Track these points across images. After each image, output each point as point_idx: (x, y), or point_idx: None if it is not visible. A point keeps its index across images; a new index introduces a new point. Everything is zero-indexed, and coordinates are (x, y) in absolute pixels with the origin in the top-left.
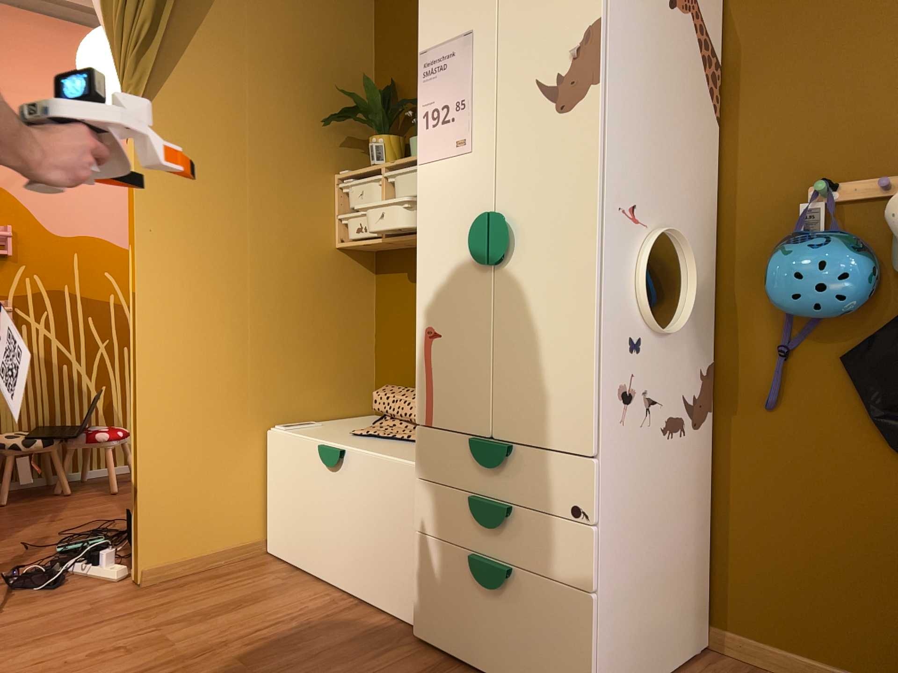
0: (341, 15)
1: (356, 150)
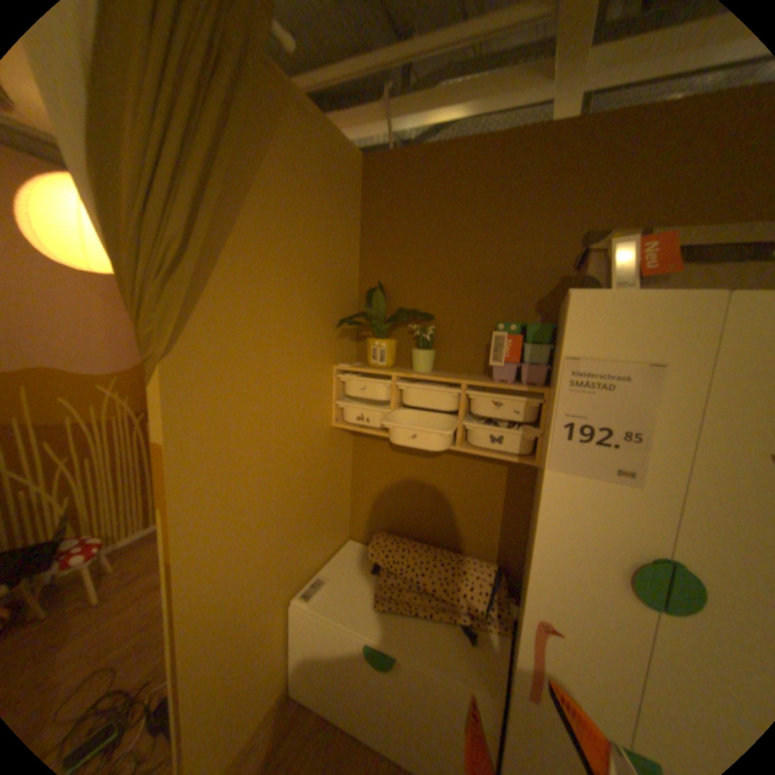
0: (341, 216)
1: (346, 339)
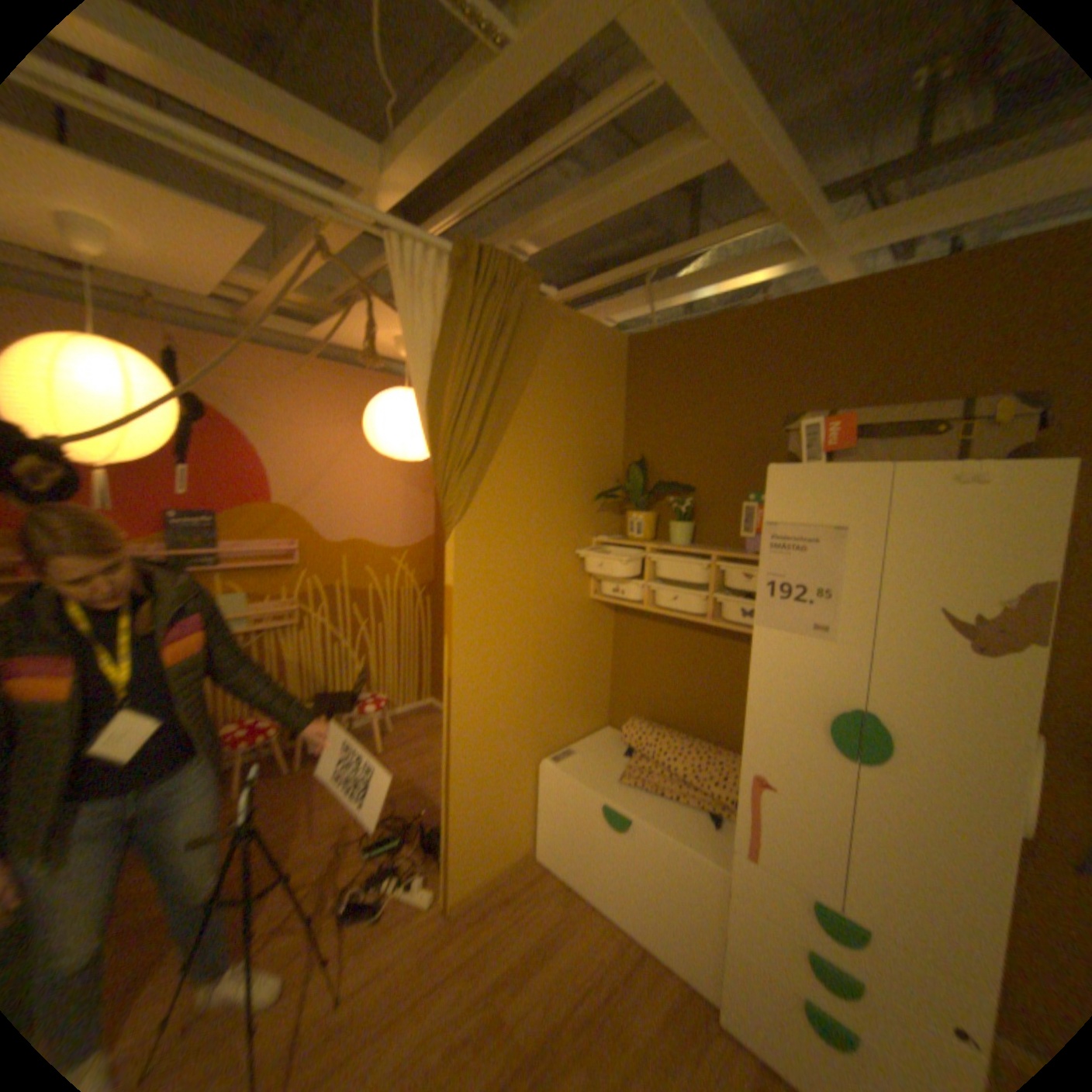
0: (603, 397)
1: (607, 512)
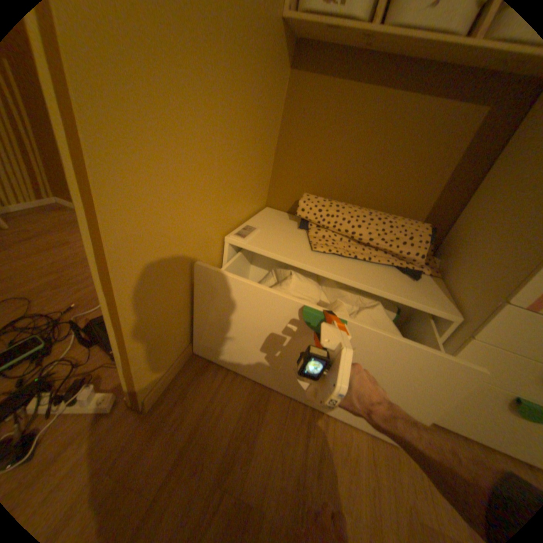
0: None
1: None
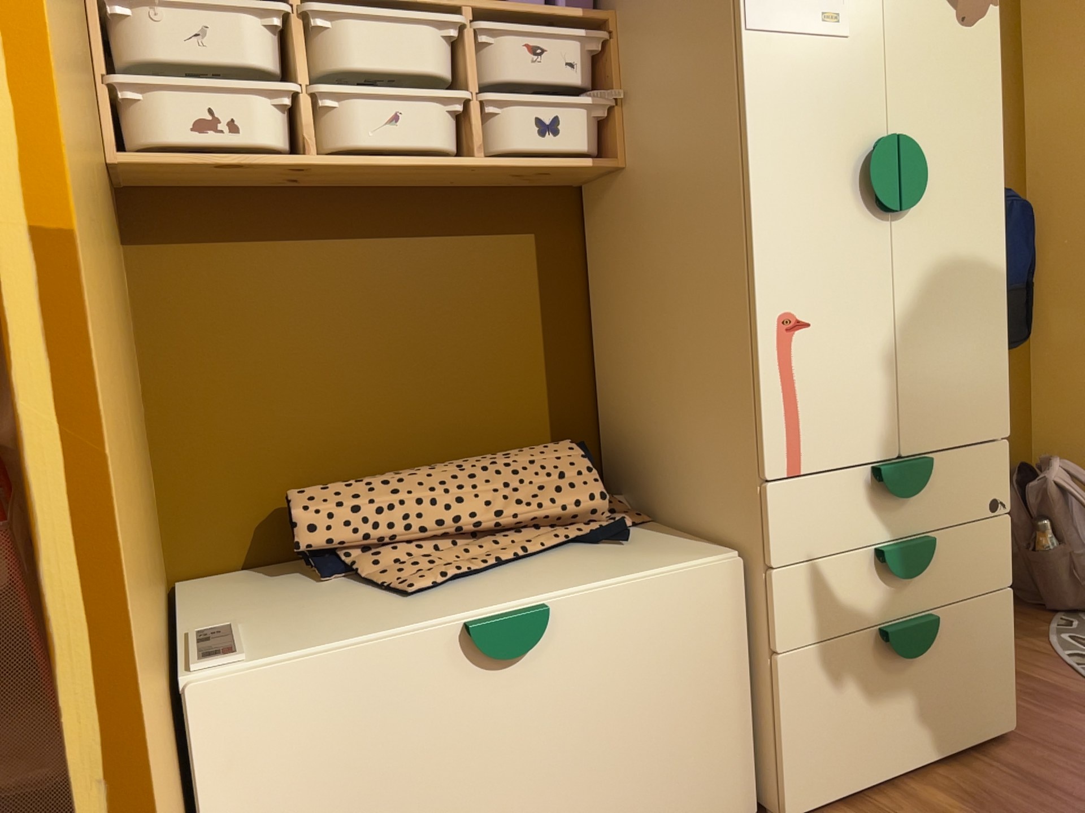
0: None
1: None
